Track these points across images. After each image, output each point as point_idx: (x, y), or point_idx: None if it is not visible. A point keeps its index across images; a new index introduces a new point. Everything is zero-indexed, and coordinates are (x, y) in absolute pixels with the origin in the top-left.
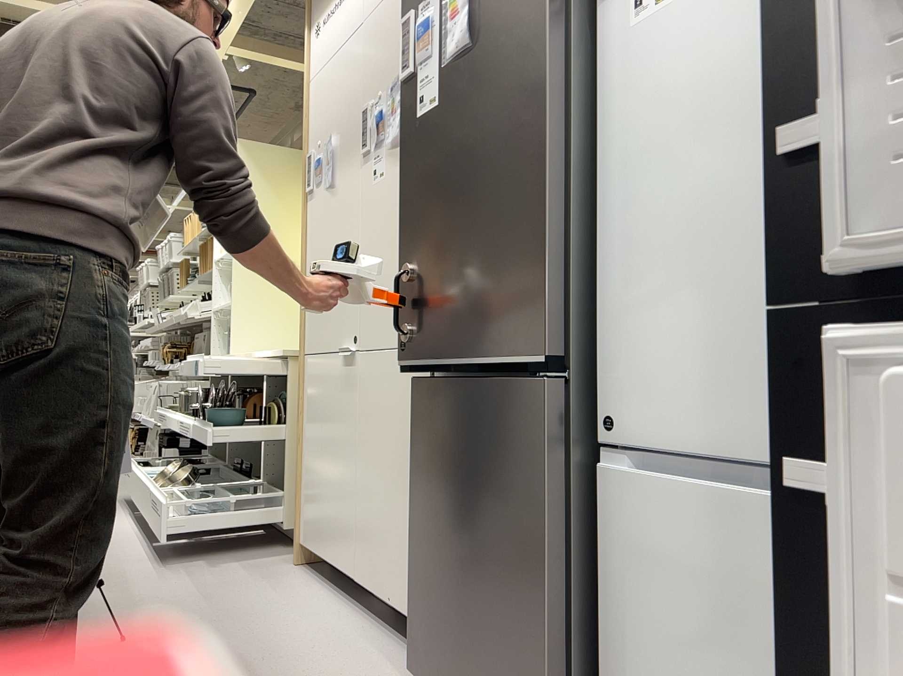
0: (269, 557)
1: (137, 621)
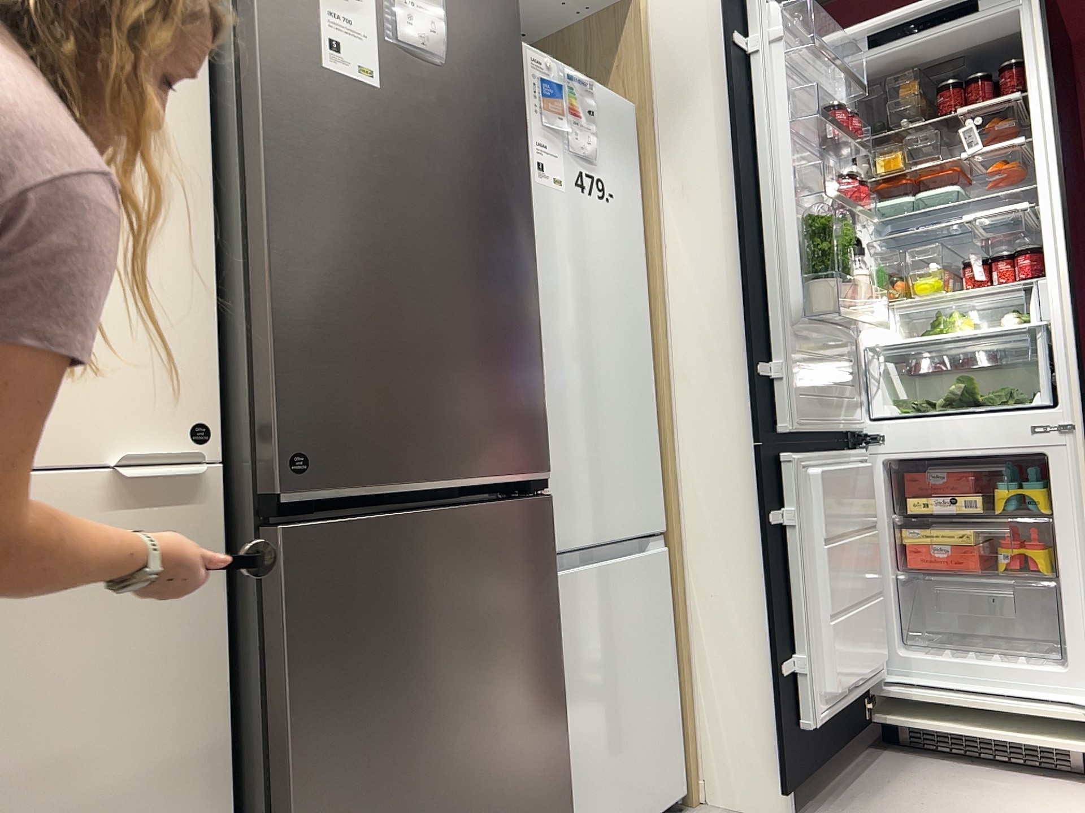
0: None
1: None
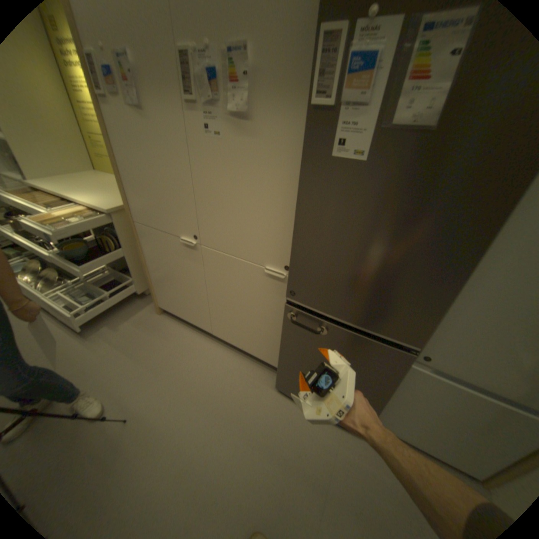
0: (139, 311)
1: (116, 397)
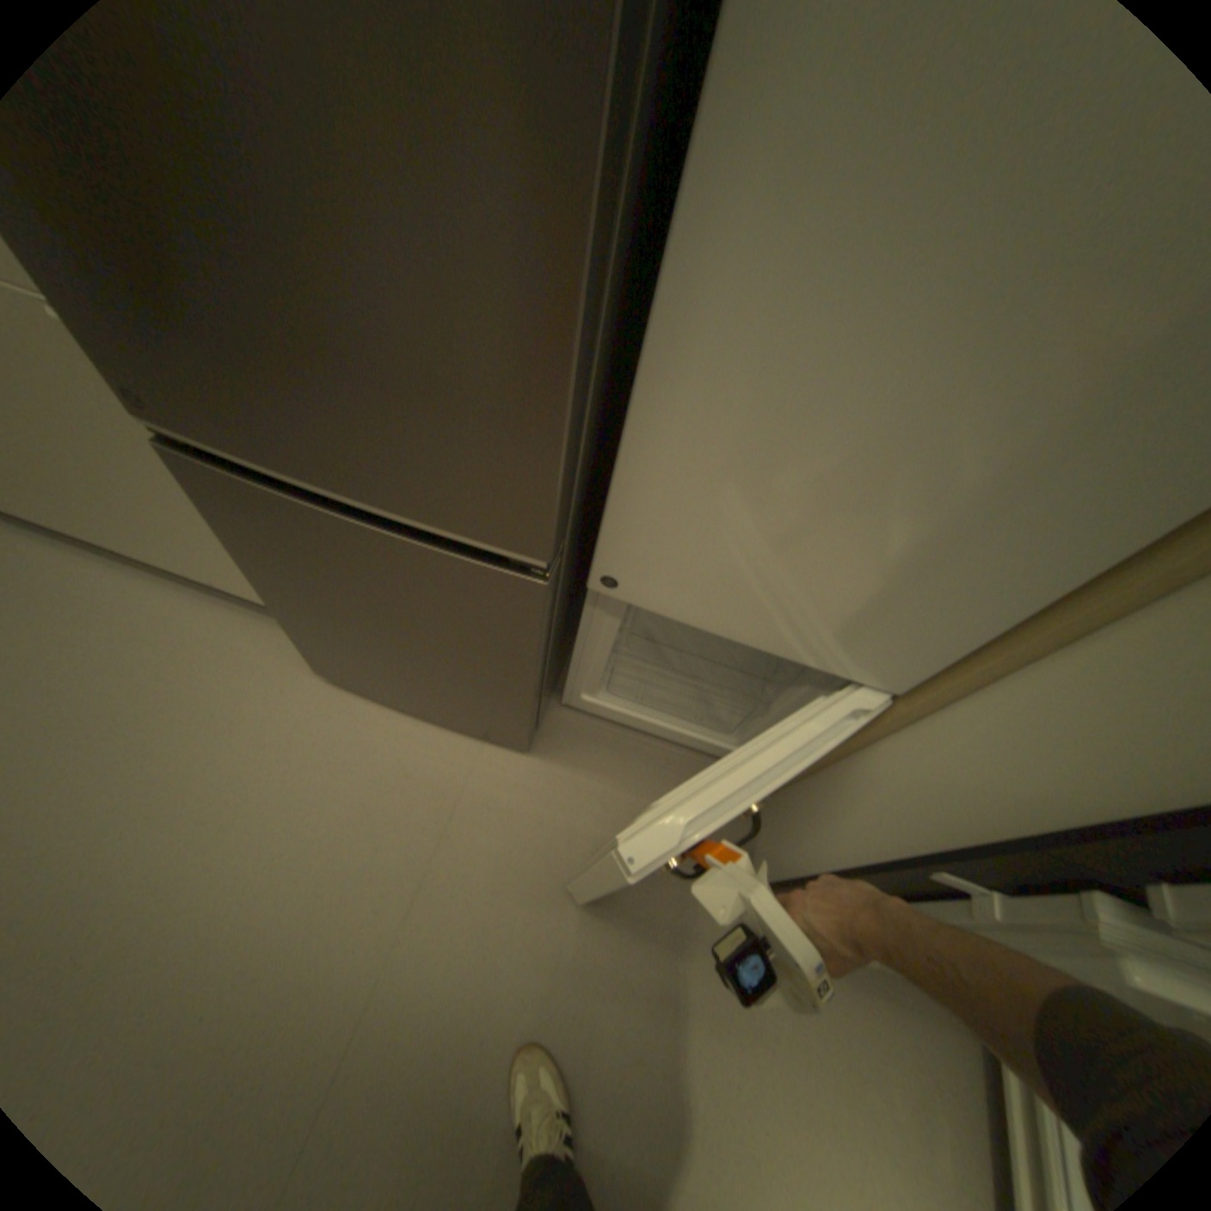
0: None
1: None
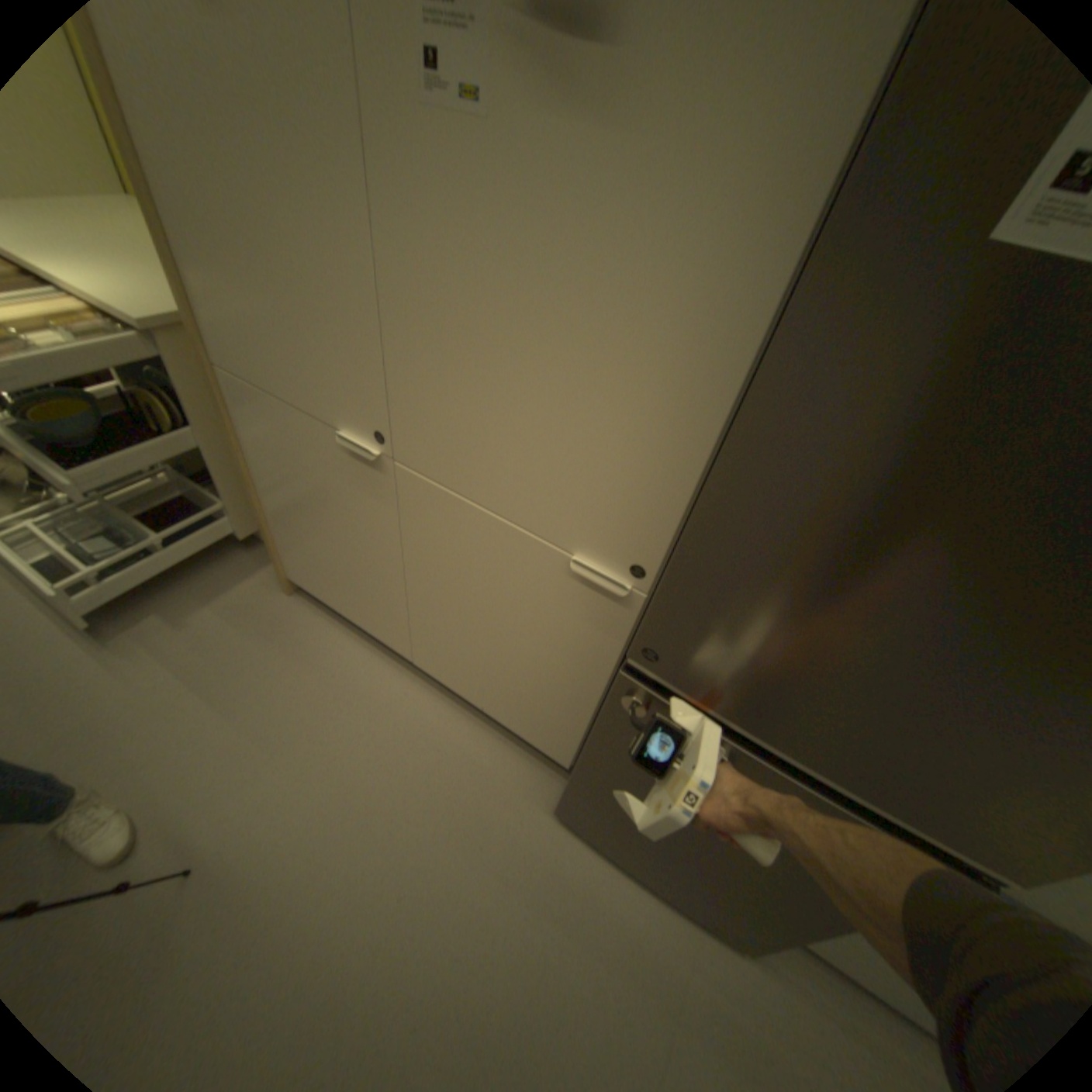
0: (241, 581)
1: (168, 807)
